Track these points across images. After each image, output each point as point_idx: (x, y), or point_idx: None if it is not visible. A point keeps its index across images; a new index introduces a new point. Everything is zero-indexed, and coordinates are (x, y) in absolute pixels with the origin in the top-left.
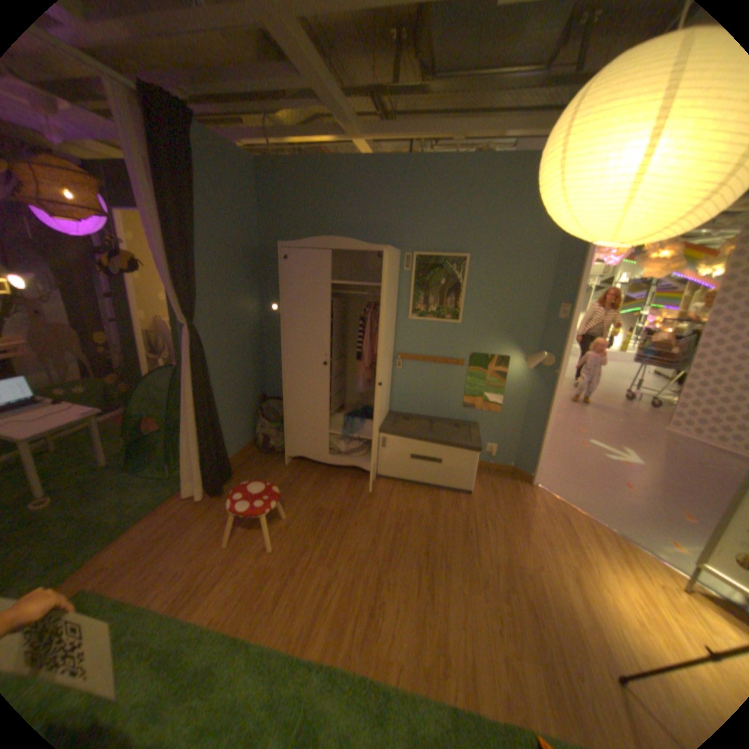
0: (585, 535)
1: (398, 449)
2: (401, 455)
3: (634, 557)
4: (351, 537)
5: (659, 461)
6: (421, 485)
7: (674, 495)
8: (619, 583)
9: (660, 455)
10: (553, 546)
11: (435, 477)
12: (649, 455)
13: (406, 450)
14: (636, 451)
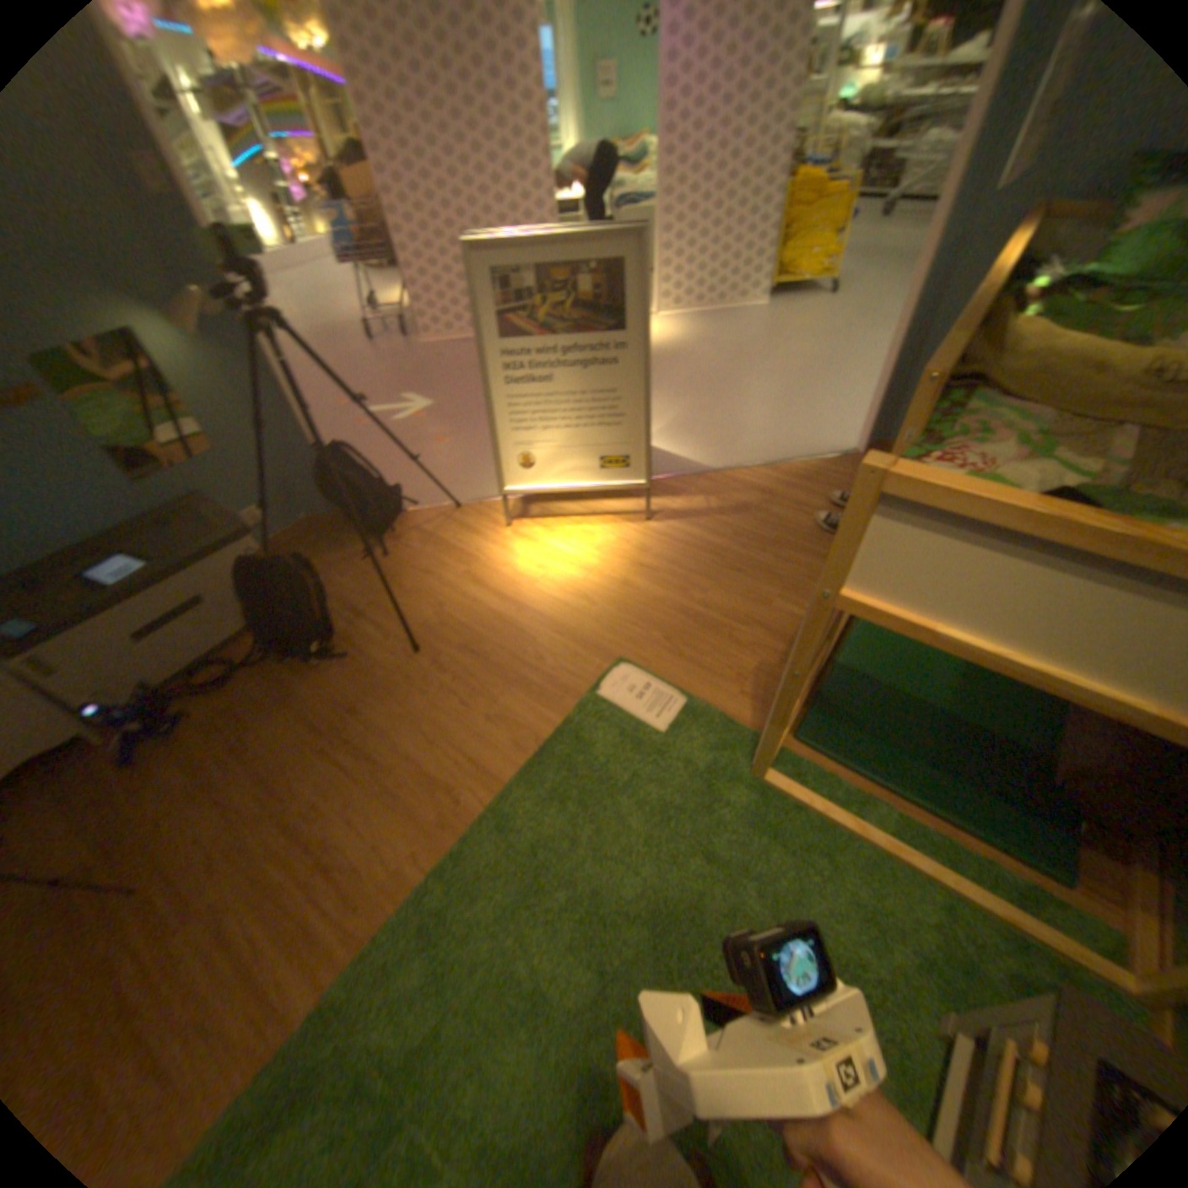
0: (447, 530)
1: (87, 651)
2: (108, 653)
3: (496, 513)
4: (173, 844)
5: (443, 390)
6: (201, 661)
7: (479, 421)
8: (504, 549)
9: (439, 382)
10: (430, 571)
11: (212, 629)
12: (431, 389)
13: (109, 637)
14: (416, 393)
